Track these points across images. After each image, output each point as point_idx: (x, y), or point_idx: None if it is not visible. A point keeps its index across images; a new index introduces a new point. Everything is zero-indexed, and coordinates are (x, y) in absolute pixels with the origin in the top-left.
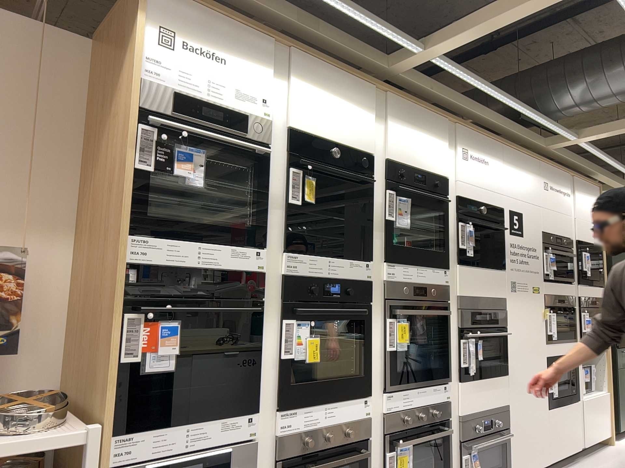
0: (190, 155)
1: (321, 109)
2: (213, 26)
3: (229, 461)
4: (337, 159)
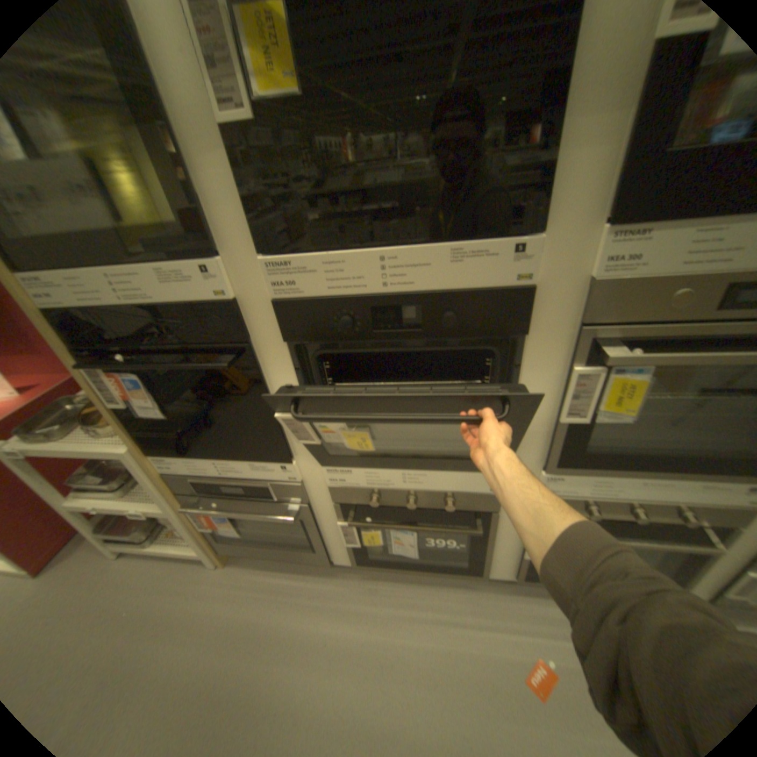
0: None
1: None
2: None
3: (270, 498)
4: None
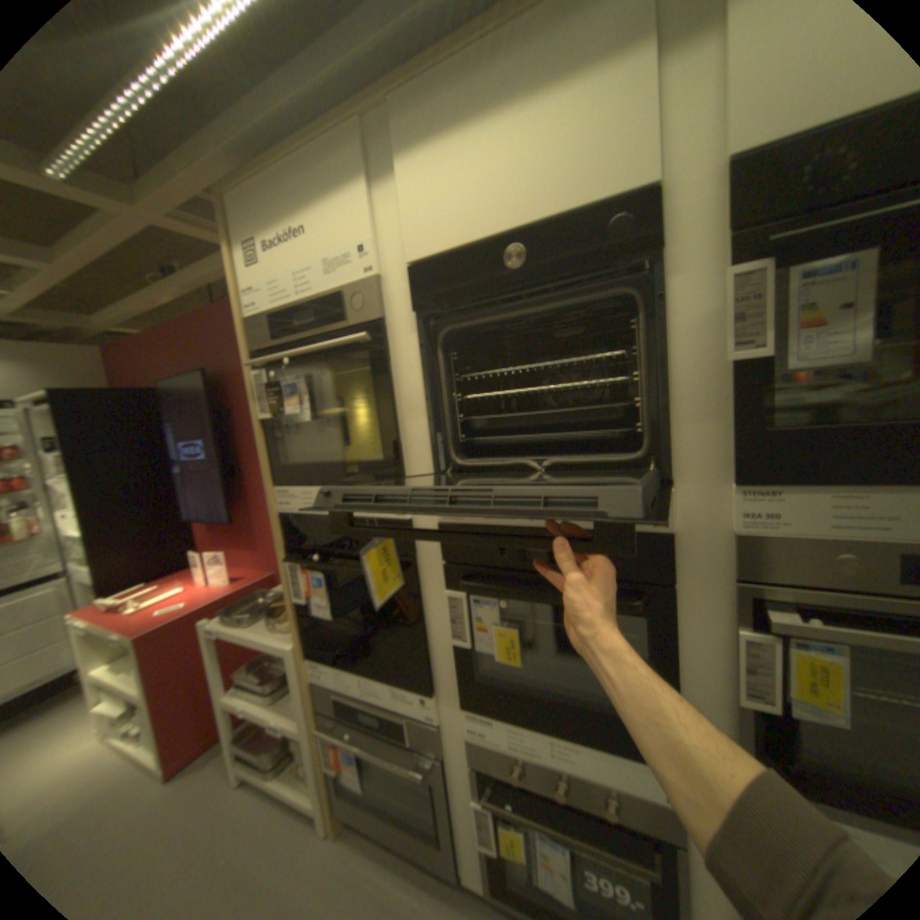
0: (289, 384)
1: (463, 168)
2: (273, 179)
3: (404, 741)
4: (521, 264)
